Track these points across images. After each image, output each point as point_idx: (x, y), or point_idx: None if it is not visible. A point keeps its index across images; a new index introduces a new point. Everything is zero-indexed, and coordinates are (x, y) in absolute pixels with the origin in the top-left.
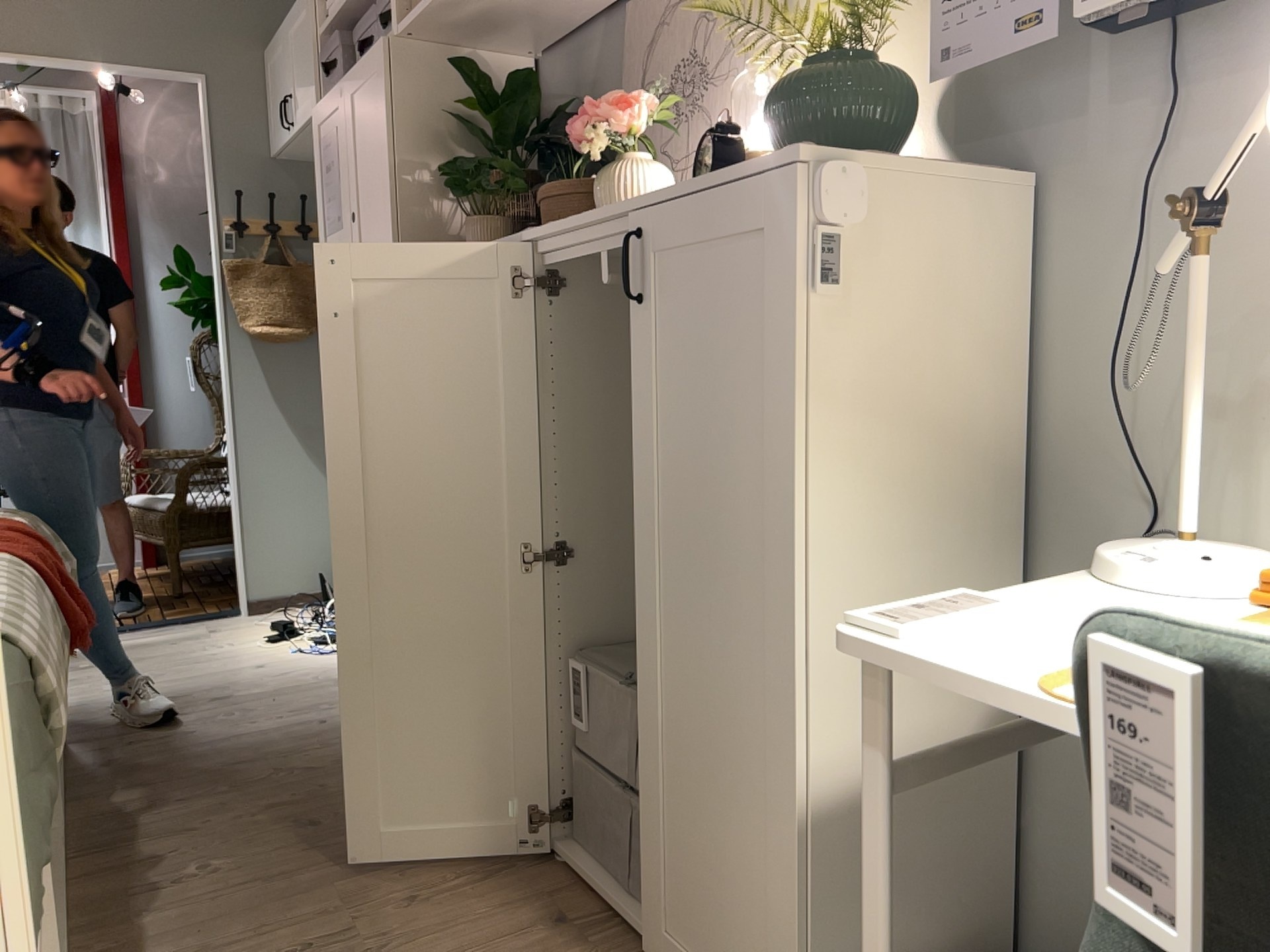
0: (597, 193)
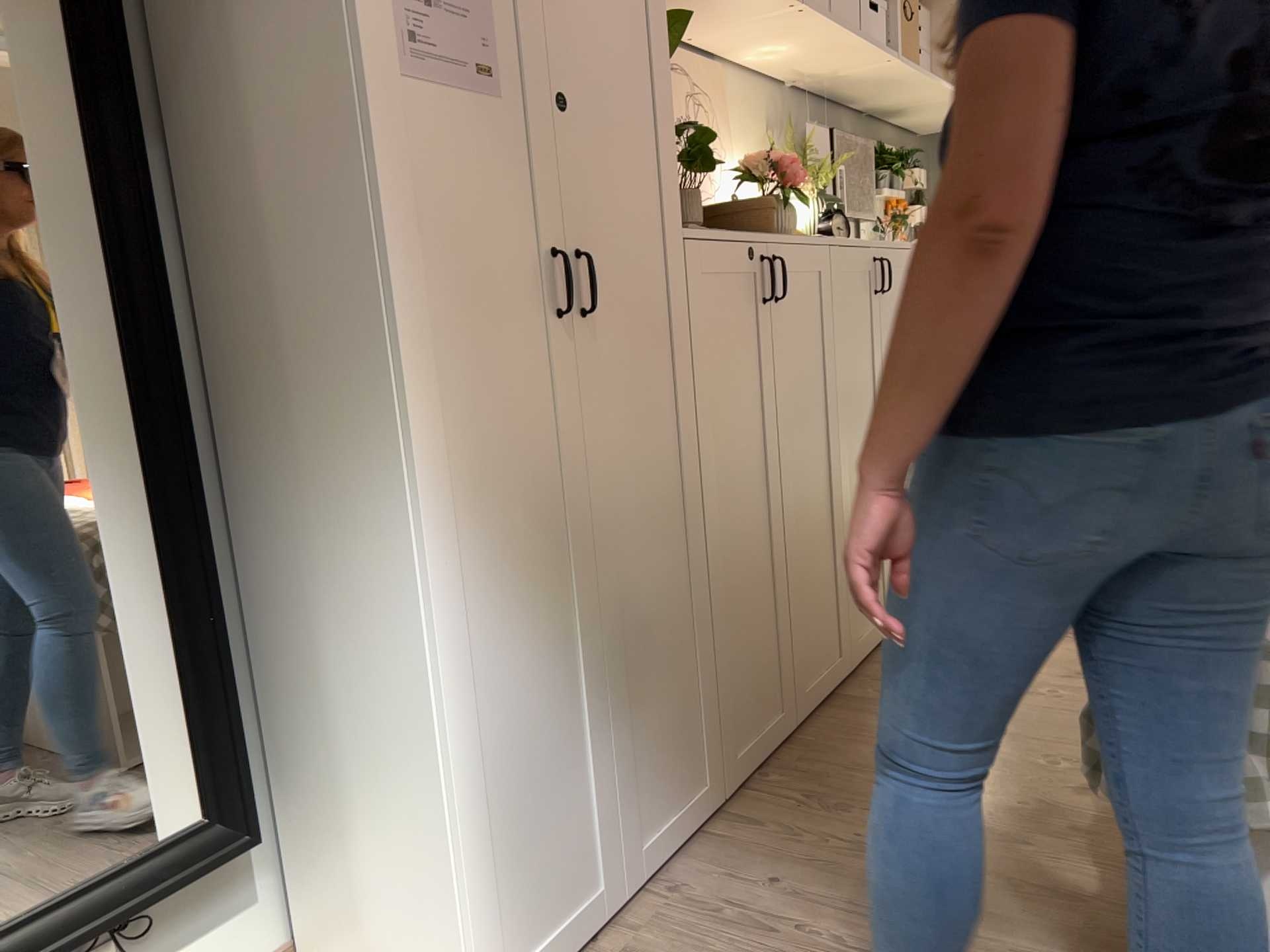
0: (778, 214)
